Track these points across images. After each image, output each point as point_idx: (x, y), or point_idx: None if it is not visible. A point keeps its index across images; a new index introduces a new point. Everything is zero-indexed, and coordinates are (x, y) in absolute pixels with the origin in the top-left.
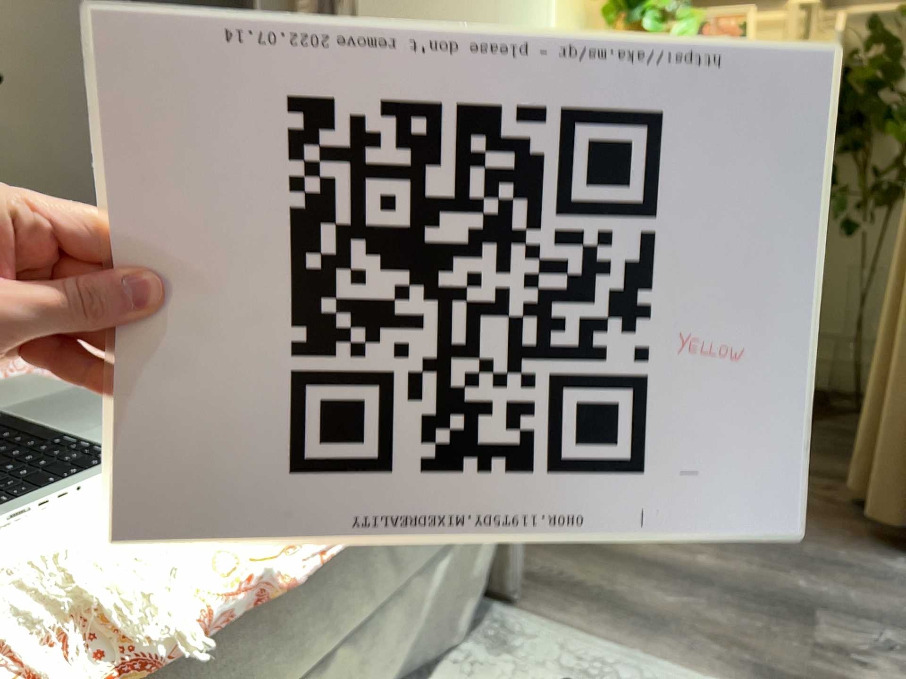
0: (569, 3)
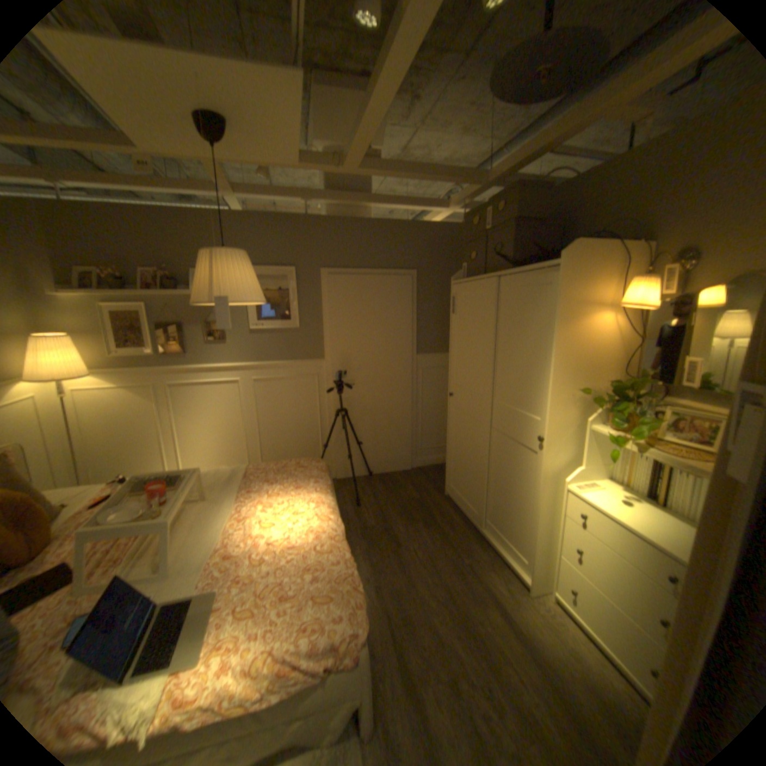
0: (569, 396)
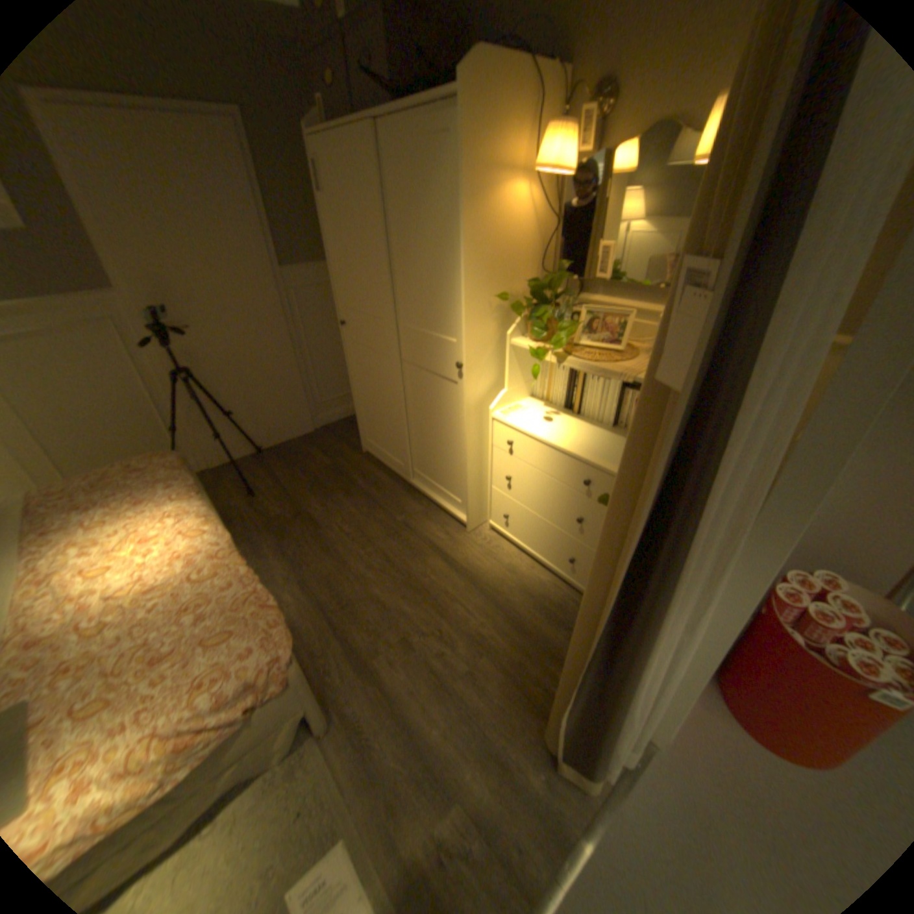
0: (485, 304)
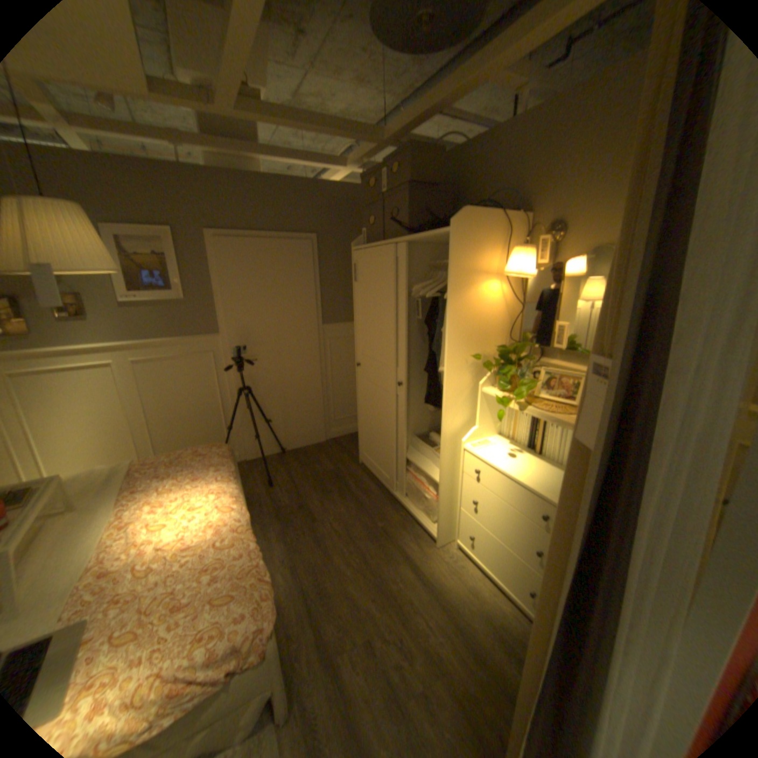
0: (462, 361)
